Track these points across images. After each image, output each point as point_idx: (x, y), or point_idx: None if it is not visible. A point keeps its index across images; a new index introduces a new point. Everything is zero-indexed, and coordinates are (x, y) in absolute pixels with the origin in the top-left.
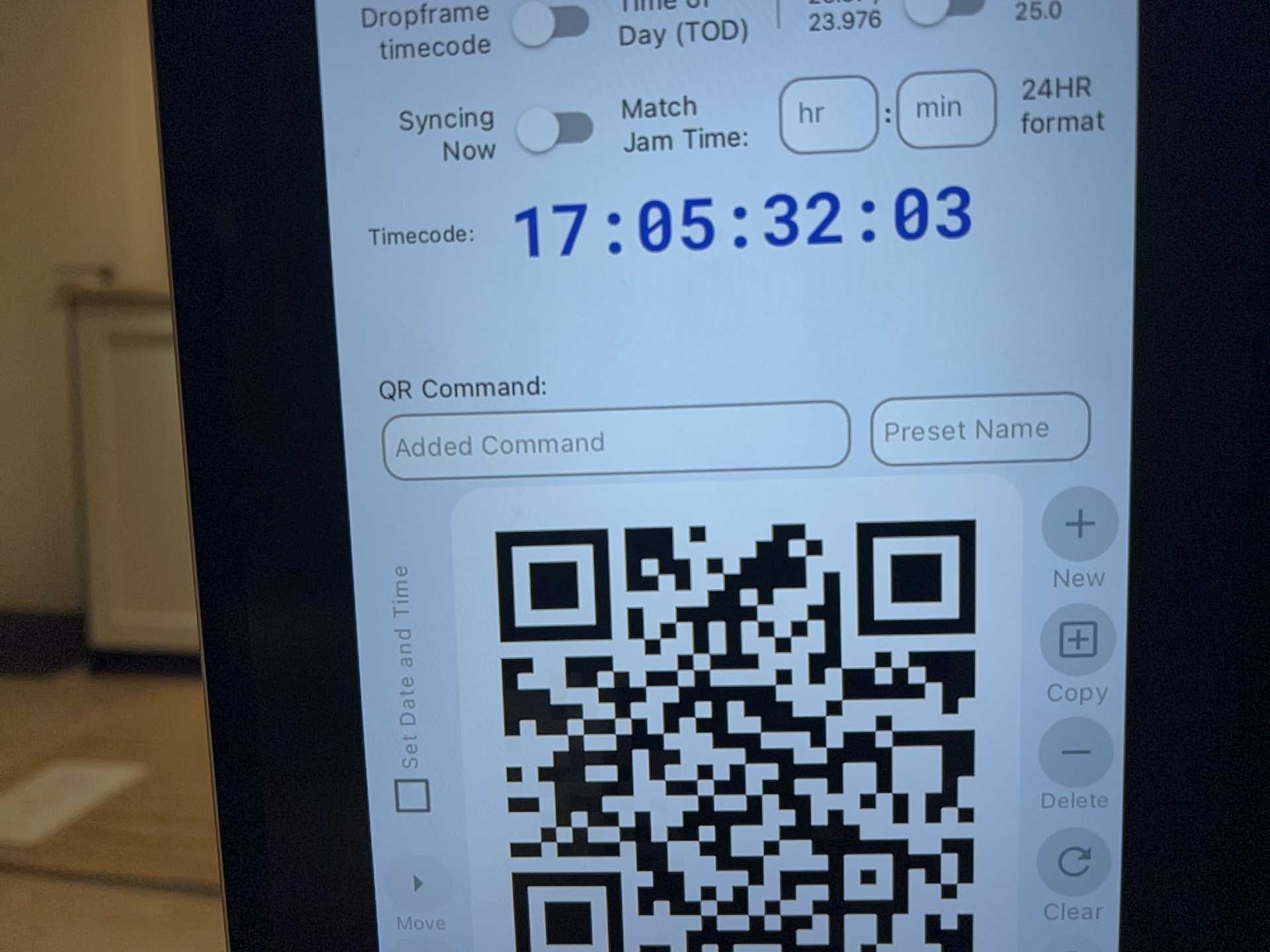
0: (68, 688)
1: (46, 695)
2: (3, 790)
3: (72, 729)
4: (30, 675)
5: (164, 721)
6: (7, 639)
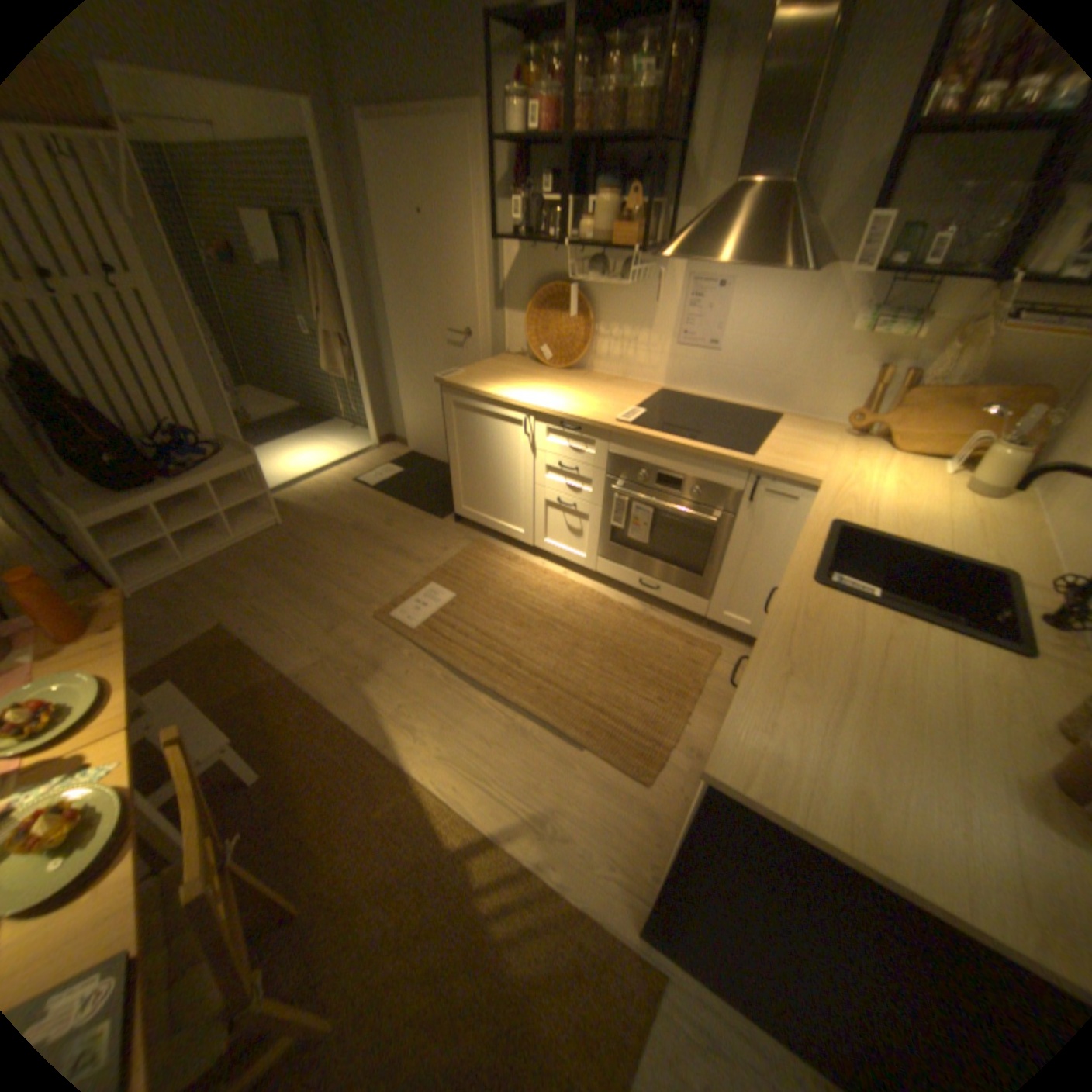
0: (448, 525)
1: (441, 527)
2: (416, 586)
3: (443, 553)
4: (439, 513)
5: (470, 559)
6: (437, 484)
